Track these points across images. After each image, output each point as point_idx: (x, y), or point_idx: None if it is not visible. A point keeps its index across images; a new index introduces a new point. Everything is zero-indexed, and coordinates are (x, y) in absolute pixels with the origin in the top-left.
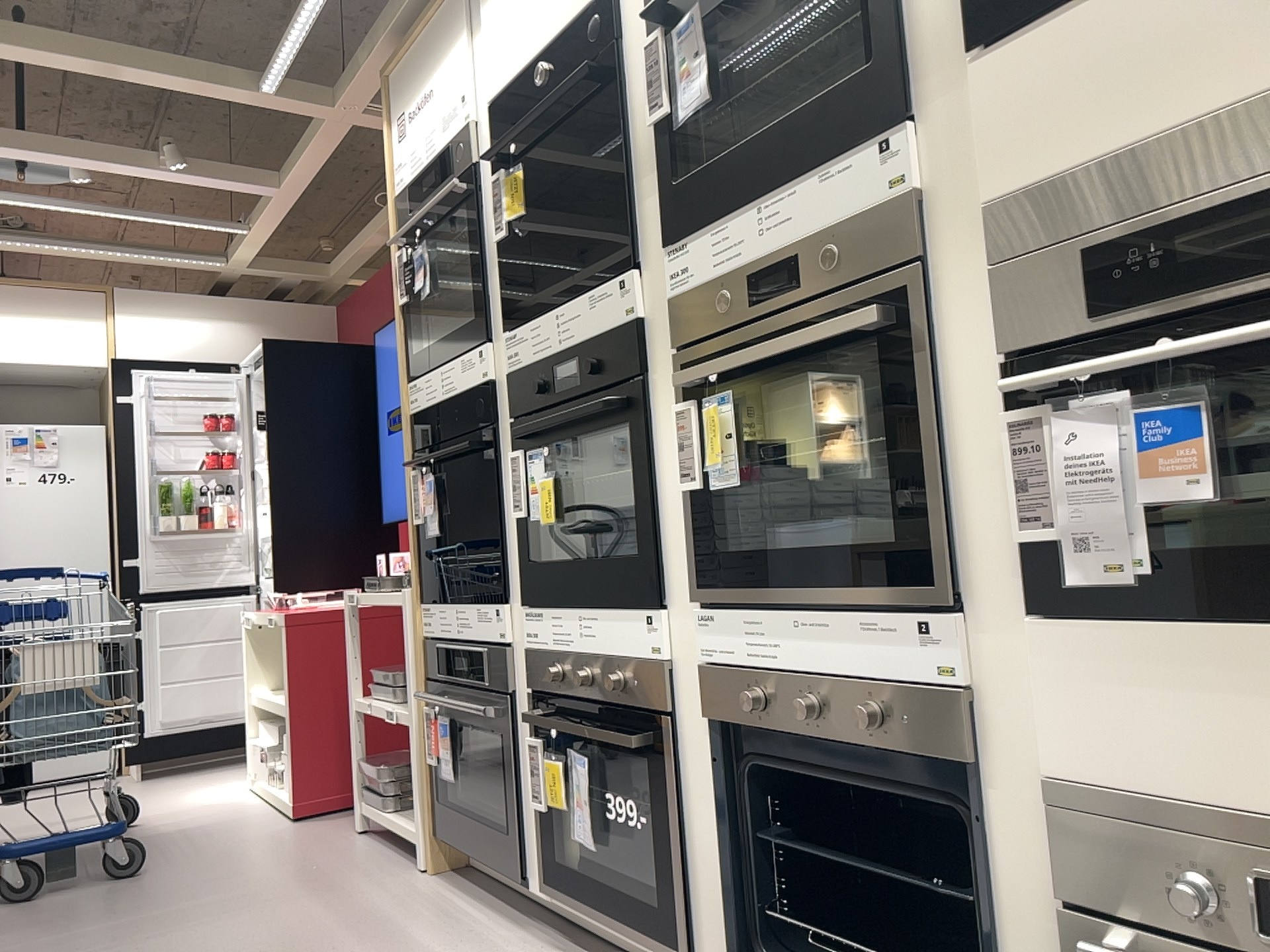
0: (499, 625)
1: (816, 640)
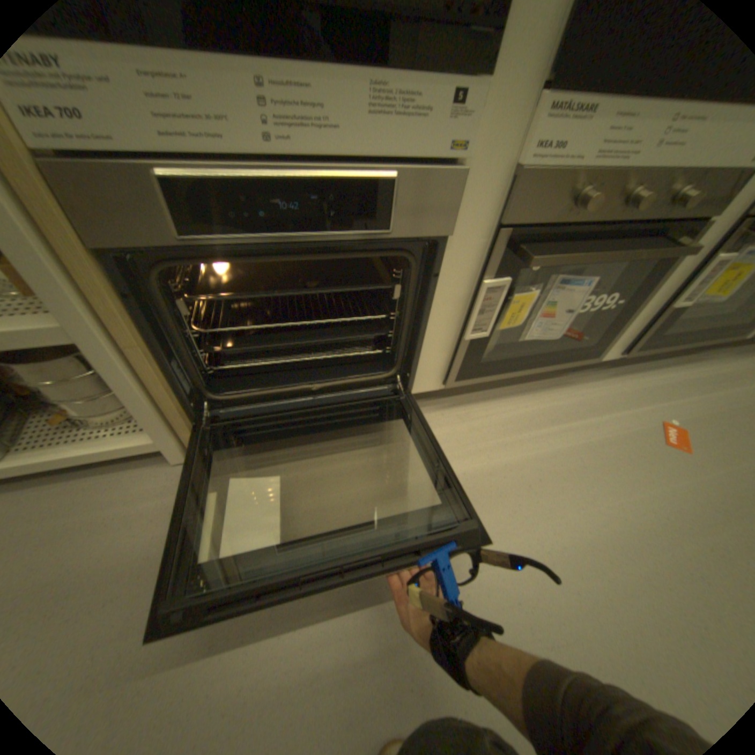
0: (458, 119)
1: None
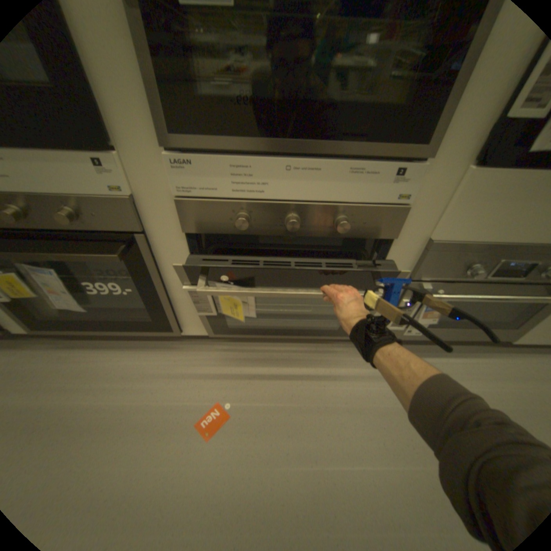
0: None
1: (304, 178)
